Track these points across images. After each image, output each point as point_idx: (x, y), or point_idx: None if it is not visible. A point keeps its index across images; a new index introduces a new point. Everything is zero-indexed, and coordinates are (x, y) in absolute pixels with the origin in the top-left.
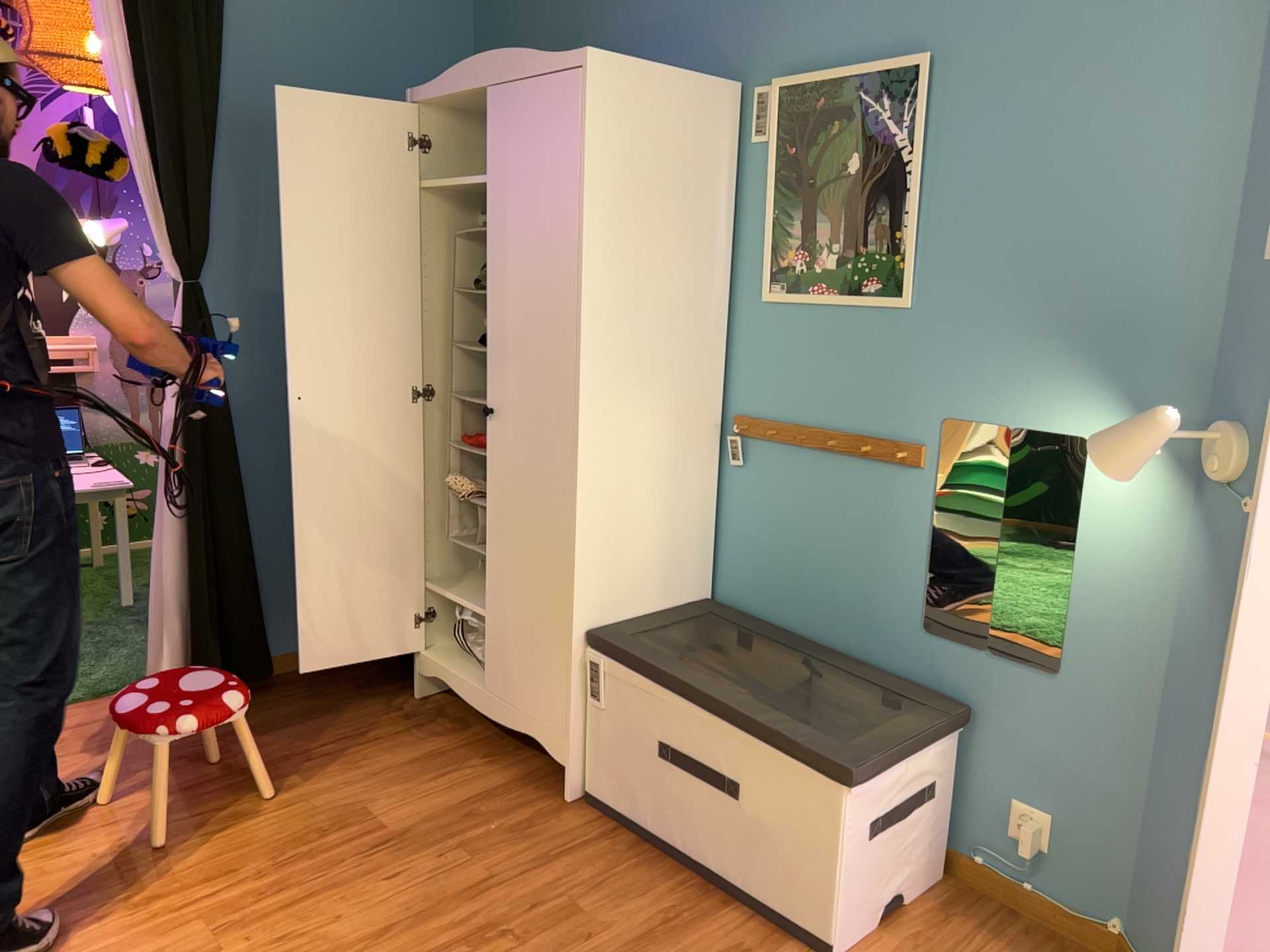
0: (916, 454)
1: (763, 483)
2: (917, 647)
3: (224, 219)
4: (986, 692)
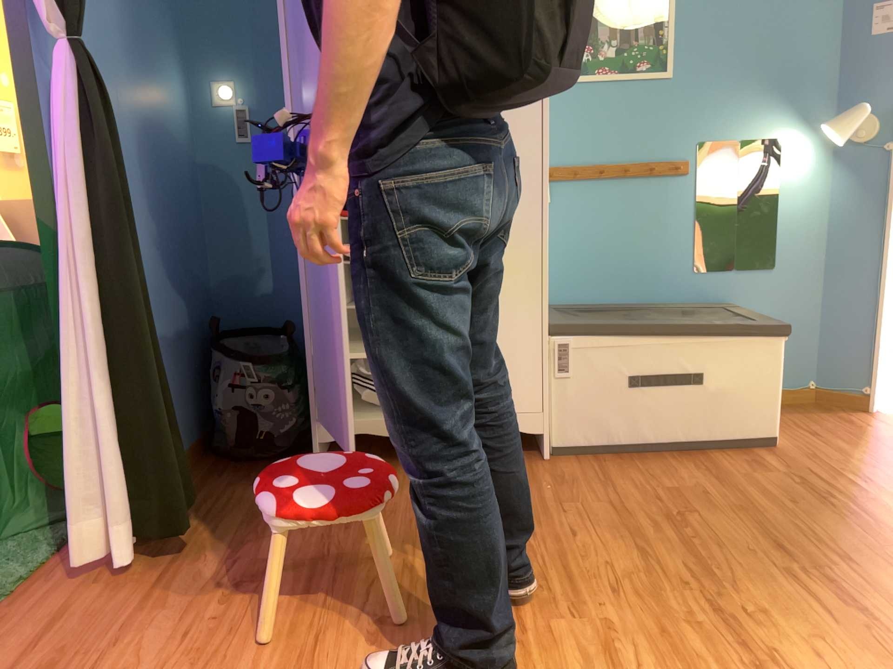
0: (684, 167)
1: (565, 212)
2: (691, 283)
3: None
4: (735, 294)
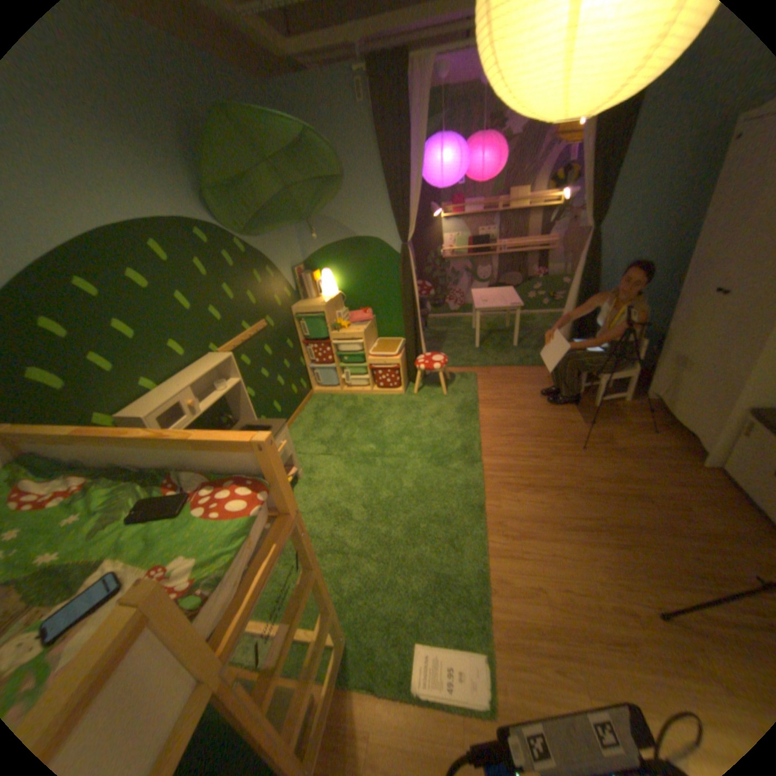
0: None
1: None
2: None
3: (615, 199)
4: None
